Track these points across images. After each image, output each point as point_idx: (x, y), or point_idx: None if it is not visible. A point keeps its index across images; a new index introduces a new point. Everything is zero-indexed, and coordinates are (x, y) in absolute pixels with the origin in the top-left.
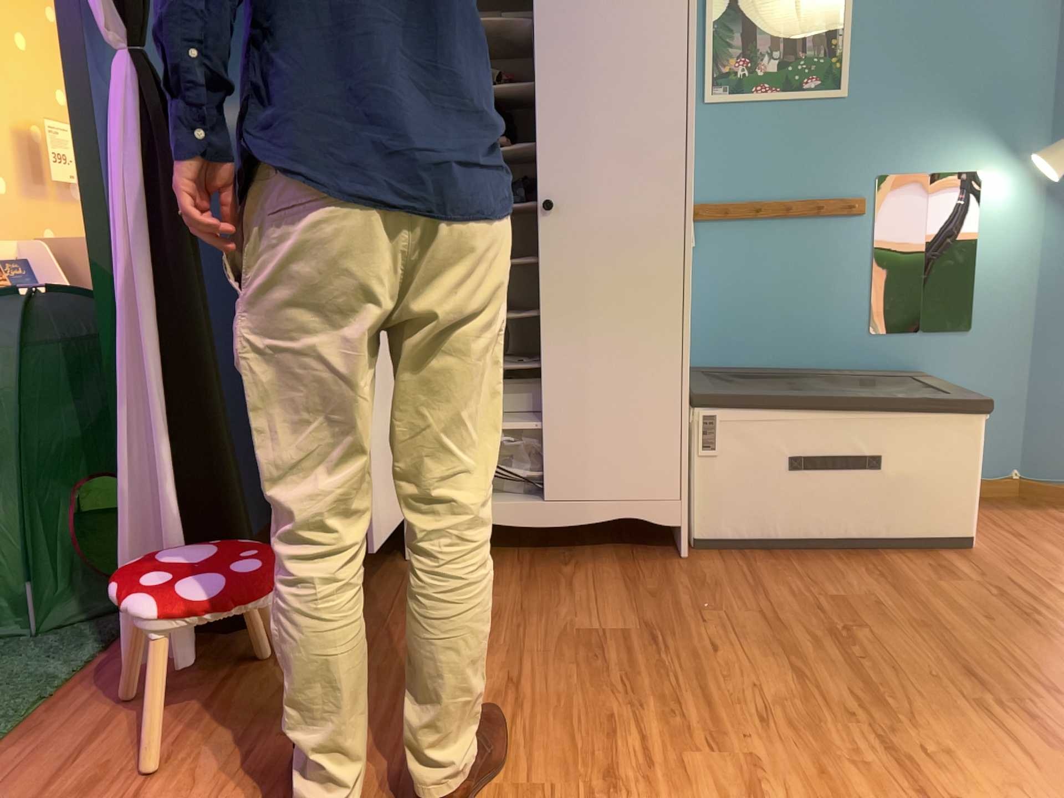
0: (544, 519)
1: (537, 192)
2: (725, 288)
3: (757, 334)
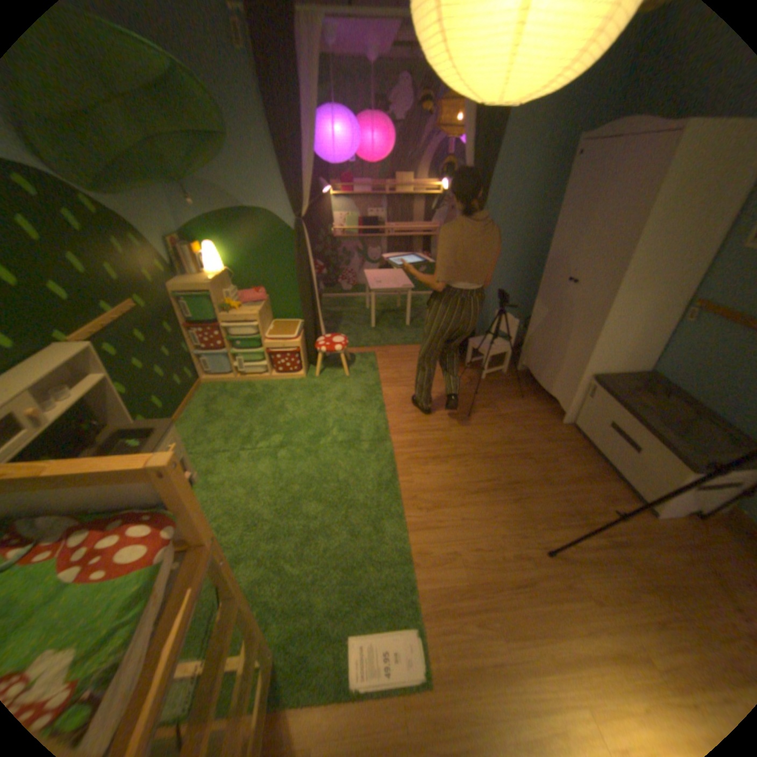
0: (540, 383)
1: (581, 277)
2: (697, 351)
3: (700, 381)
